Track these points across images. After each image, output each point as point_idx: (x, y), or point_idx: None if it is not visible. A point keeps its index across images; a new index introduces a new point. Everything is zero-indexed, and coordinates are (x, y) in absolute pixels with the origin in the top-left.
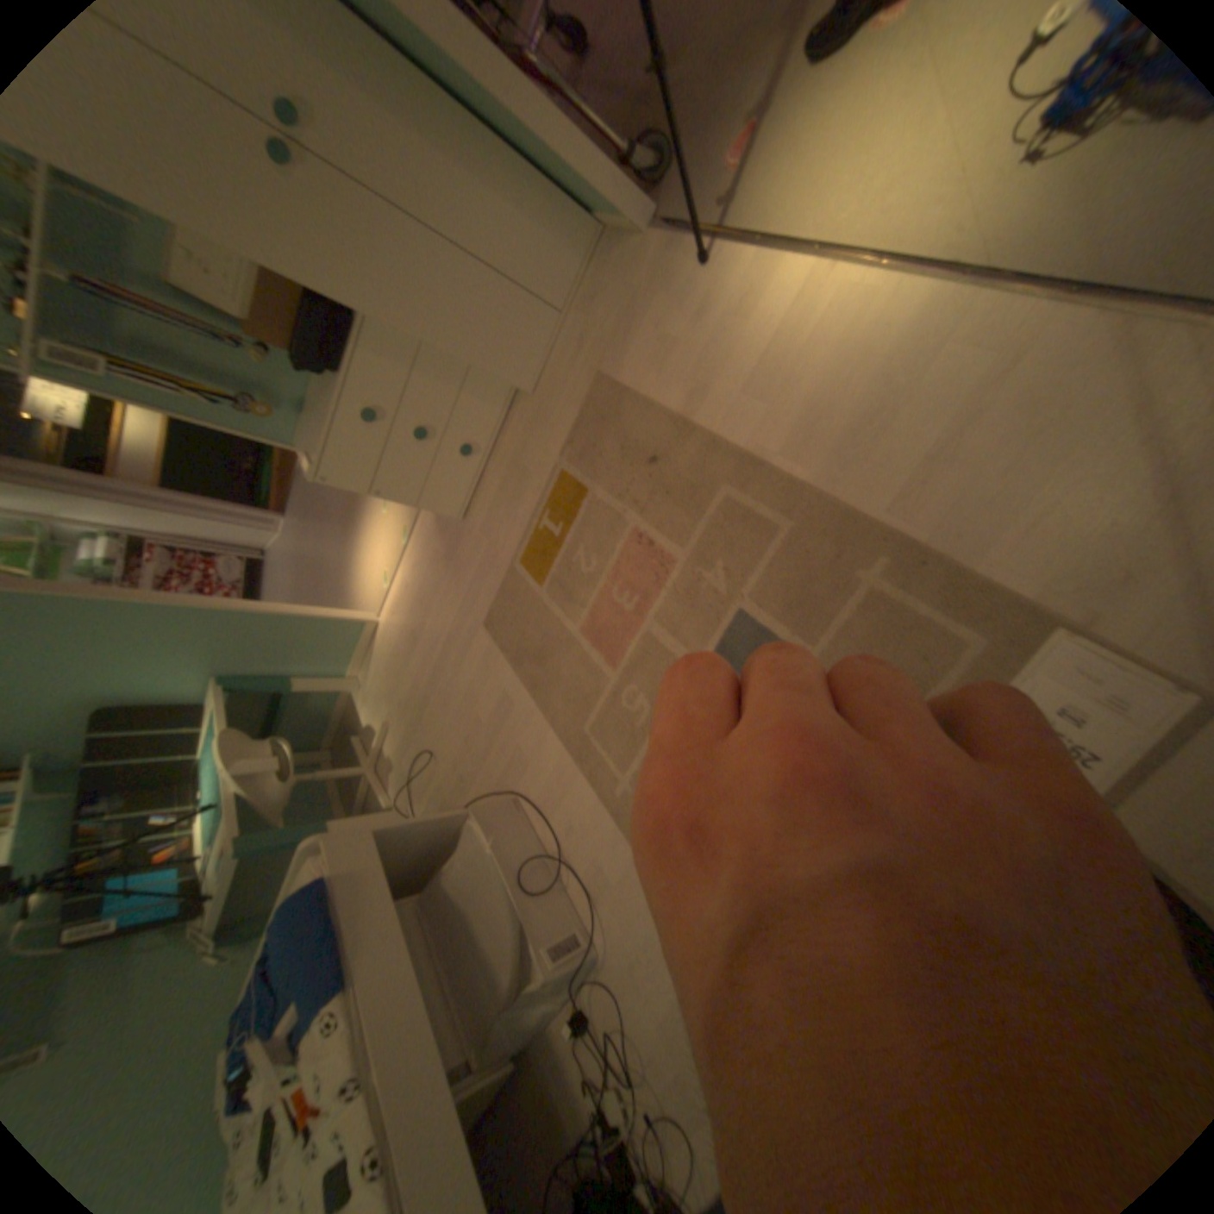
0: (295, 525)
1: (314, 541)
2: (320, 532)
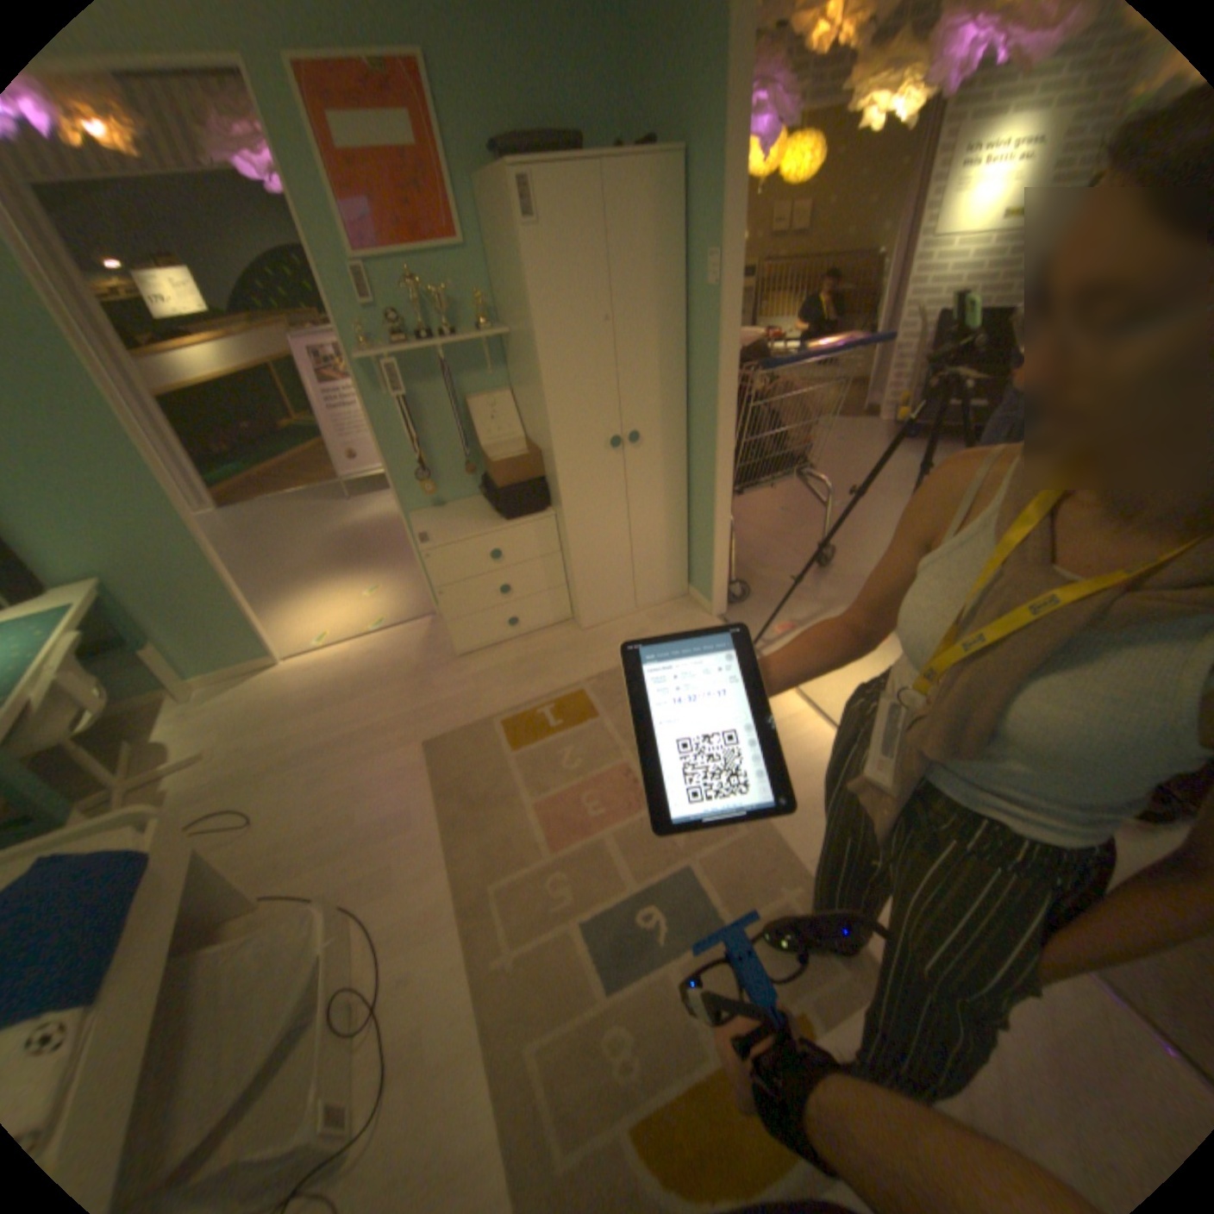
0: (227, 528)
1: (242, 555)
2: (259, 555)
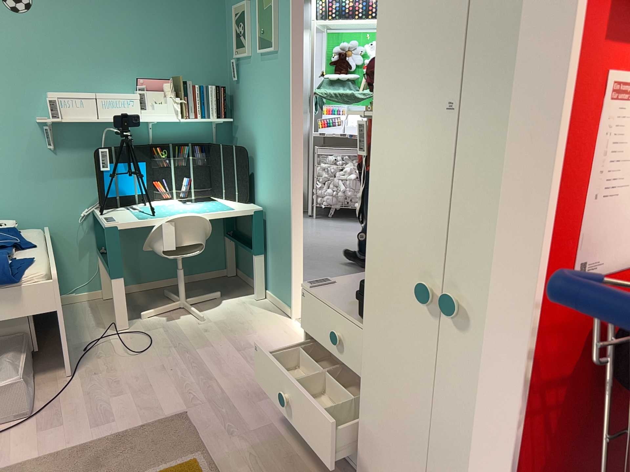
0: None
1: None
2: None
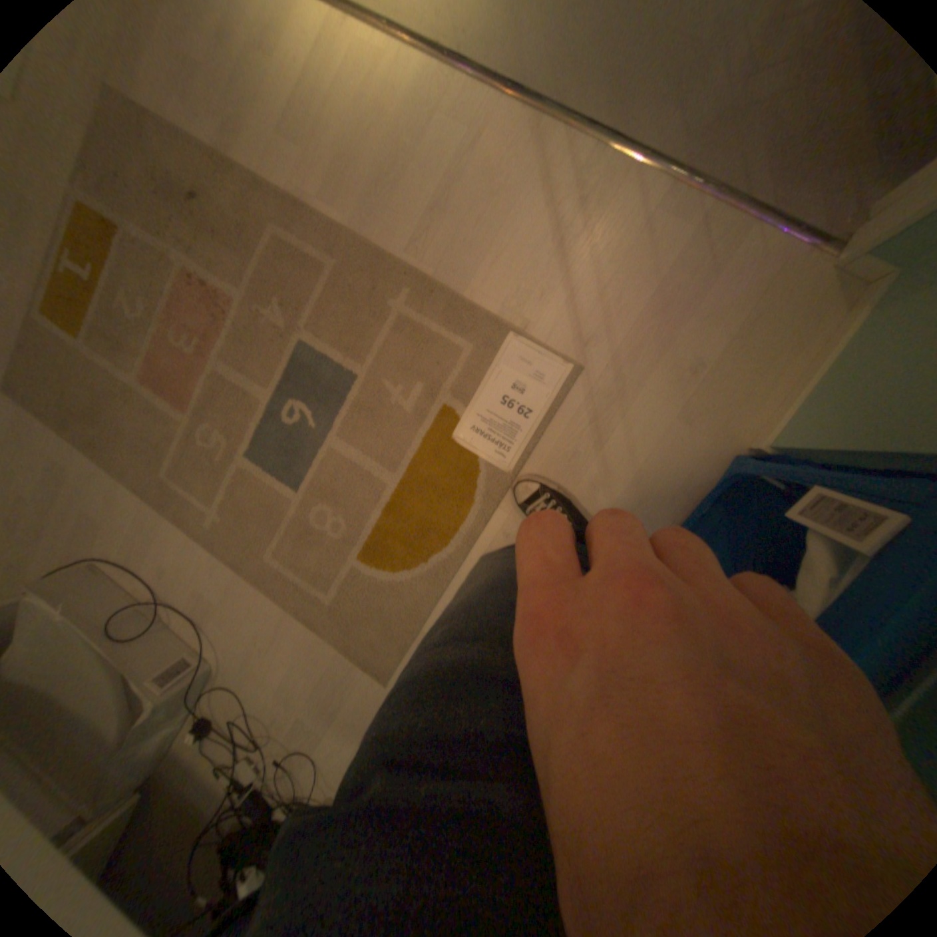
0: None
1: None
2: None
